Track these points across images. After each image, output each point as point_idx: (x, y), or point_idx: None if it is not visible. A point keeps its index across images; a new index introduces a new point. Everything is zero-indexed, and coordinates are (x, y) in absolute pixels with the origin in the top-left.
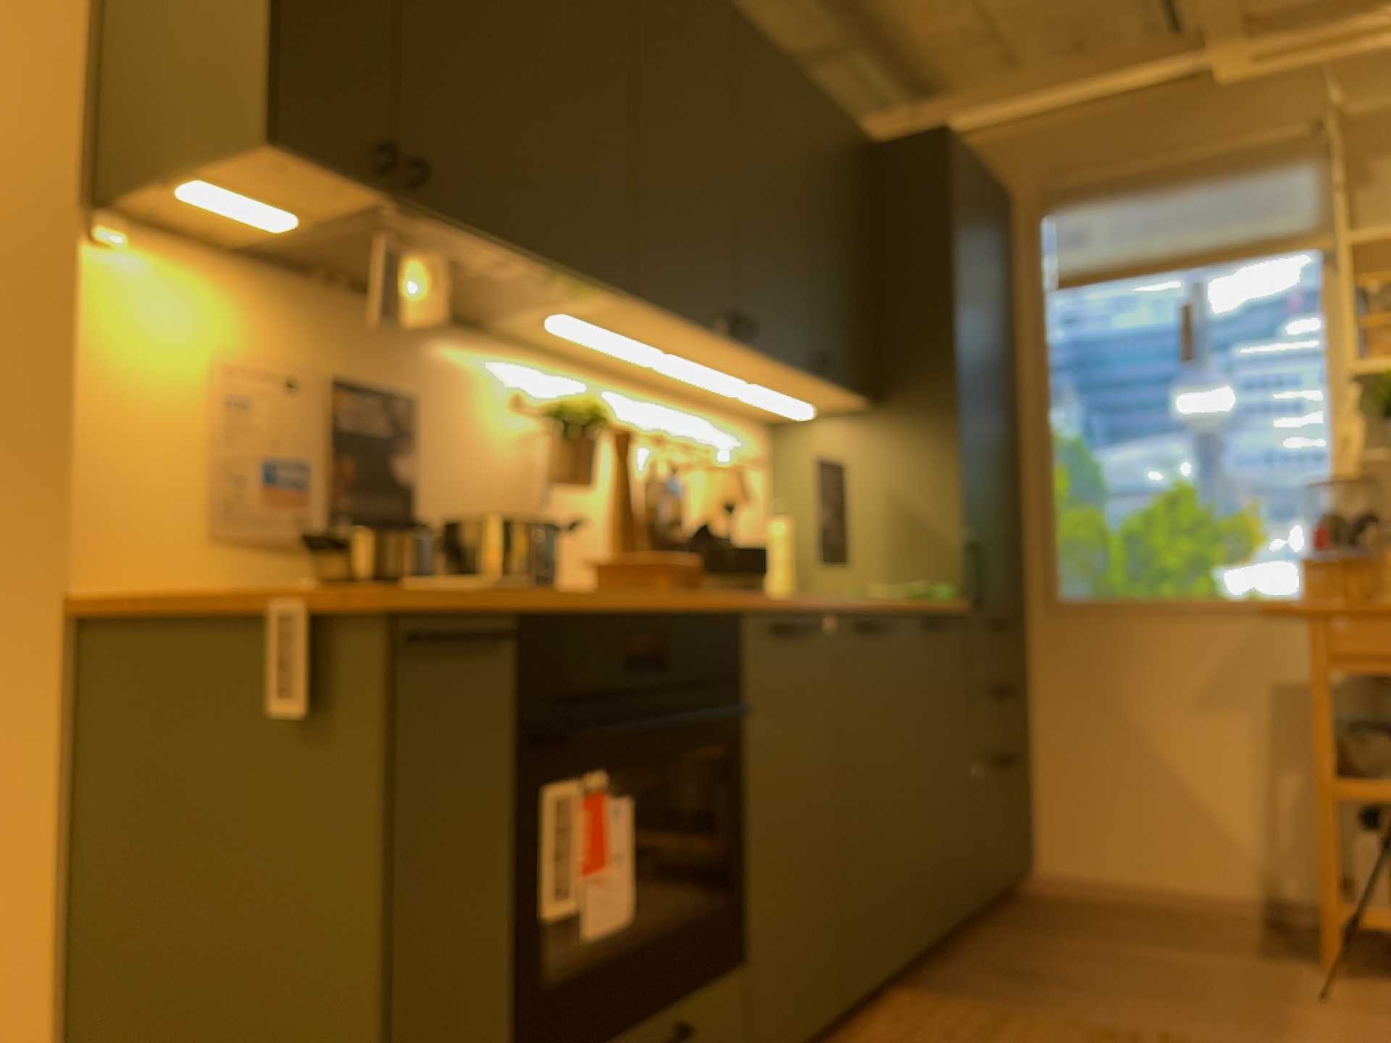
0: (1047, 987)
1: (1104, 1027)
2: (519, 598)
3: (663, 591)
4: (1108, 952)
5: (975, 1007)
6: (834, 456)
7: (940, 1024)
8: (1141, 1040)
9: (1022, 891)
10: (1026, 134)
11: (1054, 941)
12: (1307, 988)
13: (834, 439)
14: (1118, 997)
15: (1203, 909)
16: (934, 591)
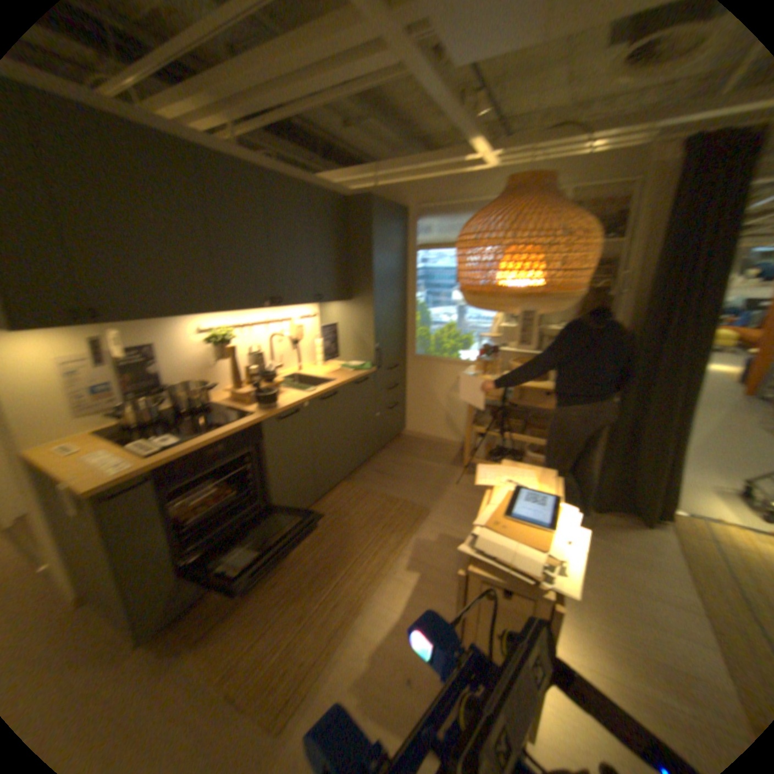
0: (384, 479)
1: (390, 496)
2: (145, 470)
3: (225, 425)
4: (409, 463)
5: (360, 489)
6: (335, 317)
7: (347, 497)
8: (396, 502)
9: (399, 435)
10: (412, 183)
11: (396, 458)
12: (453, 478)
13: (335, 311)
14: (401, 483)
15: (444, 444)
16: (361, 368)
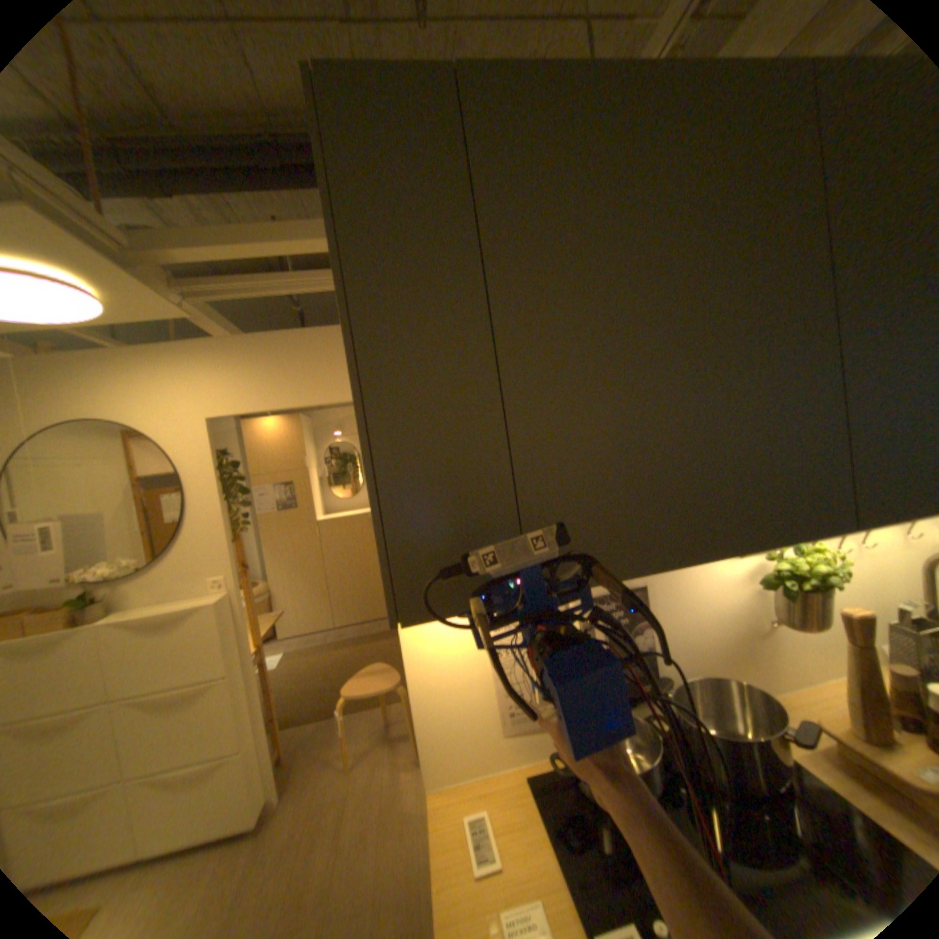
0: None
1: None
2: None
3: None
4: None
5: None
6: None
7: None
8: None
9: None
10: None
11: None
12: None
13: None
14: None
15: None
16: None
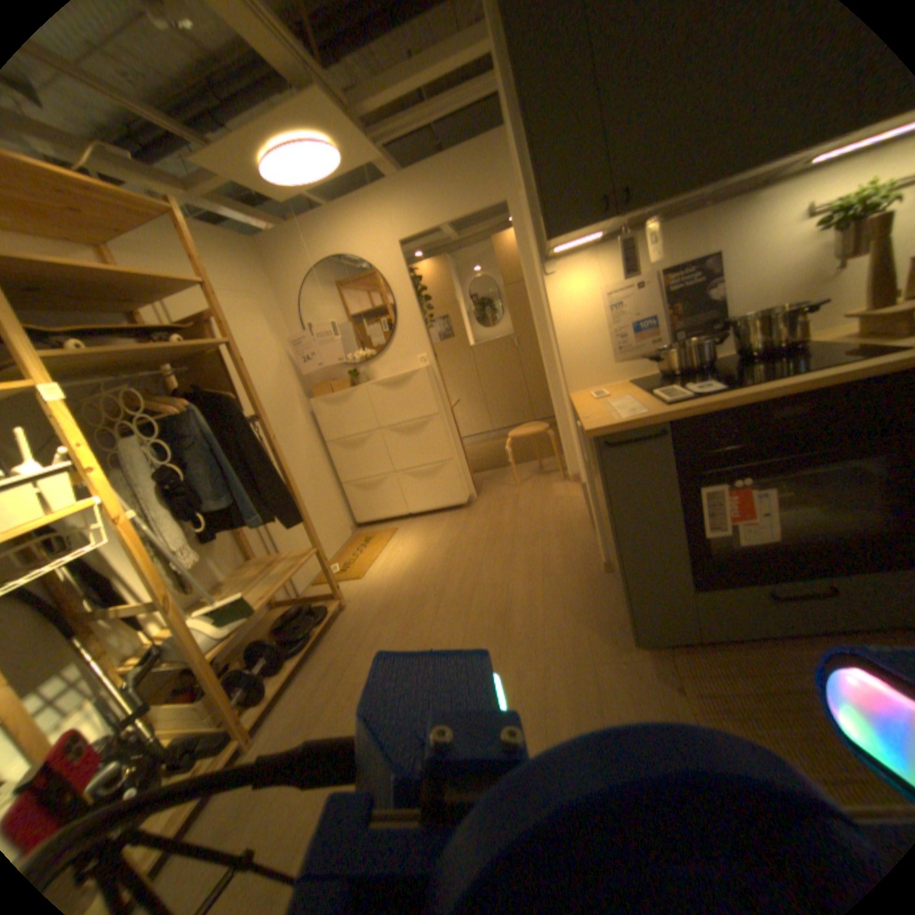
0: None
1: None
2: (669, 416)
3: (835, 365)
4: None
5: None
6: None
7: None
8: None
9: None
10: None
11: None
12: None
13: None
14: None
15: None
16: None
